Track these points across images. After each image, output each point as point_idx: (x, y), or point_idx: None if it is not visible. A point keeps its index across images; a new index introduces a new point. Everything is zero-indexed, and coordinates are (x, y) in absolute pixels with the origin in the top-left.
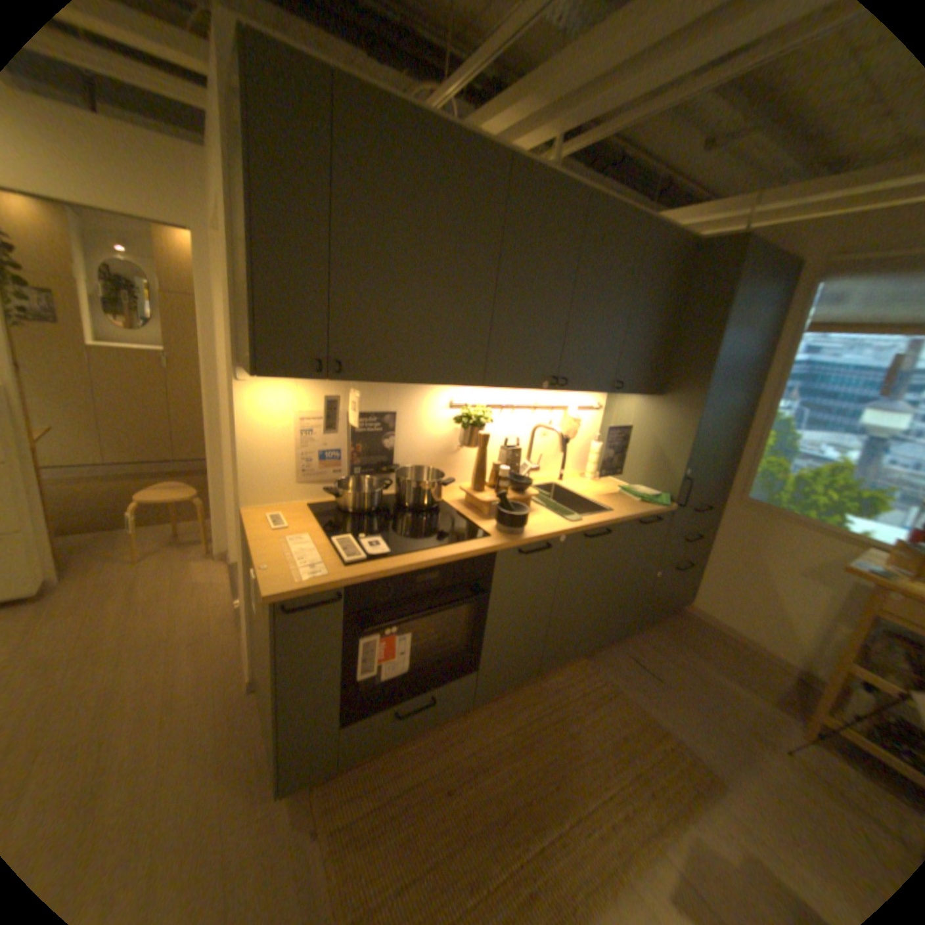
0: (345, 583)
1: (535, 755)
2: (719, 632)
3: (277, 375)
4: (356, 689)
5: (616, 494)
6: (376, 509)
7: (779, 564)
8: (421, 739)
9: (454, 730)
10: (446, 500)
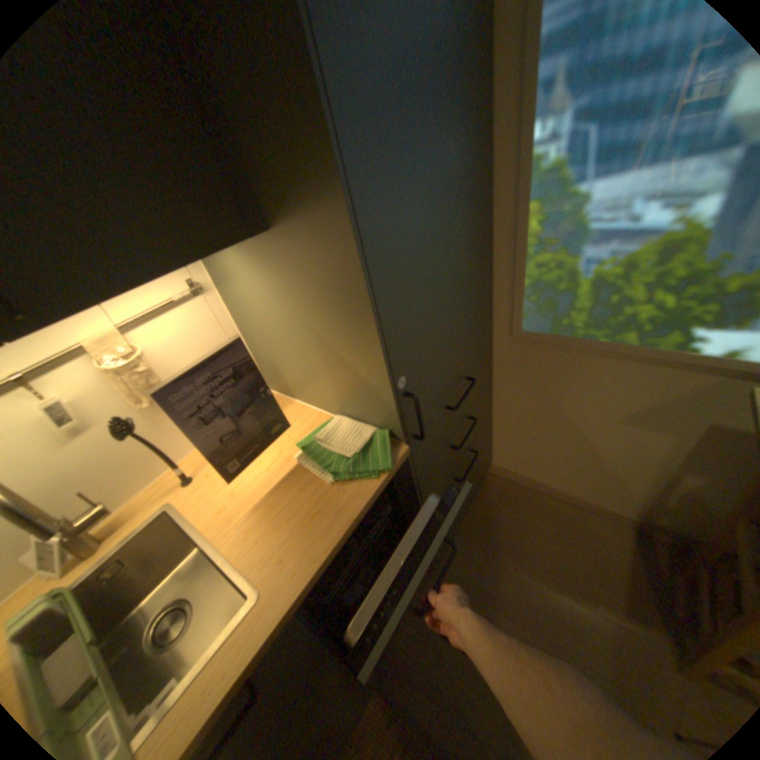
0: None
1: None
2: (530, 490)
3: None
4: None
5: (294, 472)
6: None
7: (588, 412)
8: None
9: None
10: None
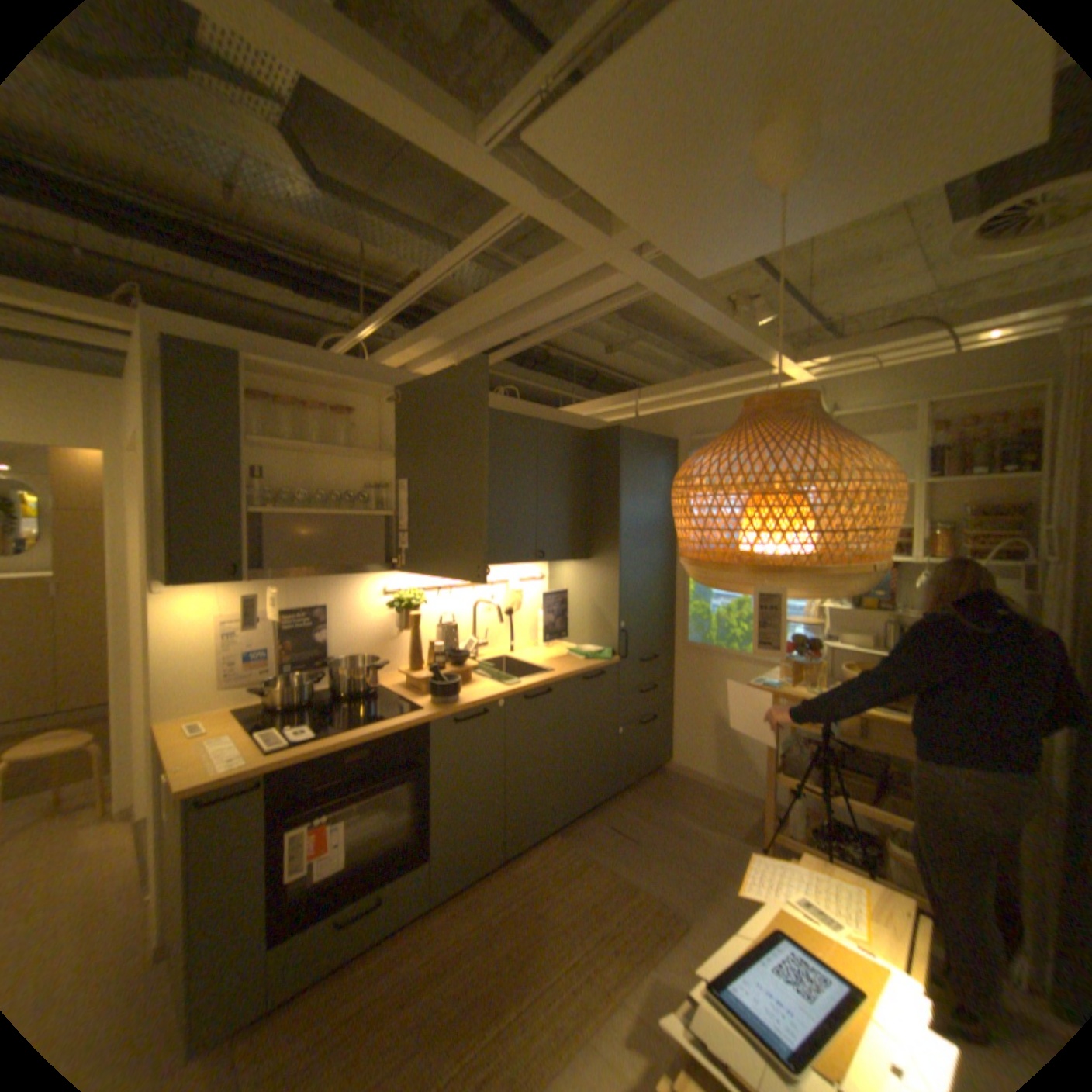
0: (263, 771)
1: (499, 944)
2: (697, 783)
3: (192, 584)
4: (286, 900)
5: (564, 656)
6: (307, 705)
7: (725, 699)
8: (372, 959)
9: (410, 941)
10: (385, 686)
